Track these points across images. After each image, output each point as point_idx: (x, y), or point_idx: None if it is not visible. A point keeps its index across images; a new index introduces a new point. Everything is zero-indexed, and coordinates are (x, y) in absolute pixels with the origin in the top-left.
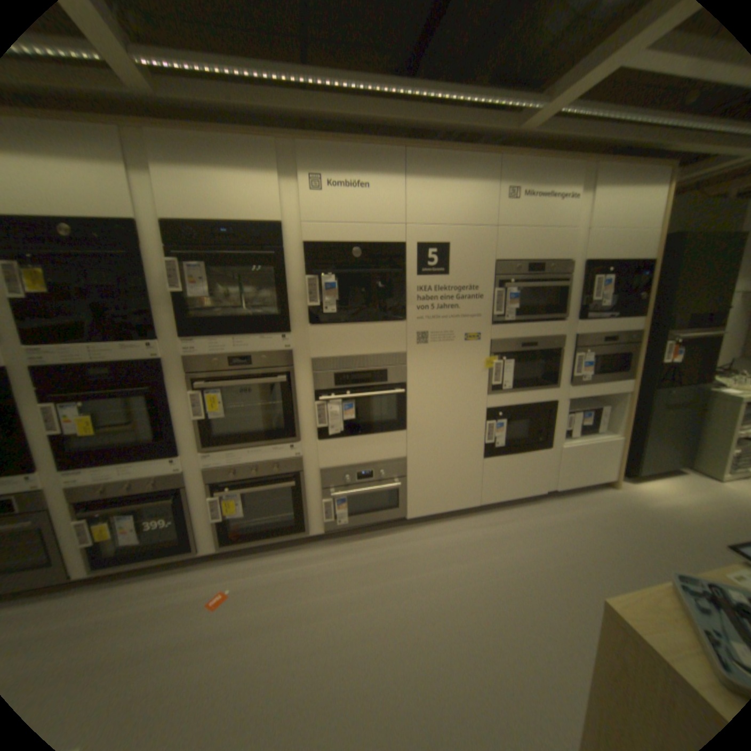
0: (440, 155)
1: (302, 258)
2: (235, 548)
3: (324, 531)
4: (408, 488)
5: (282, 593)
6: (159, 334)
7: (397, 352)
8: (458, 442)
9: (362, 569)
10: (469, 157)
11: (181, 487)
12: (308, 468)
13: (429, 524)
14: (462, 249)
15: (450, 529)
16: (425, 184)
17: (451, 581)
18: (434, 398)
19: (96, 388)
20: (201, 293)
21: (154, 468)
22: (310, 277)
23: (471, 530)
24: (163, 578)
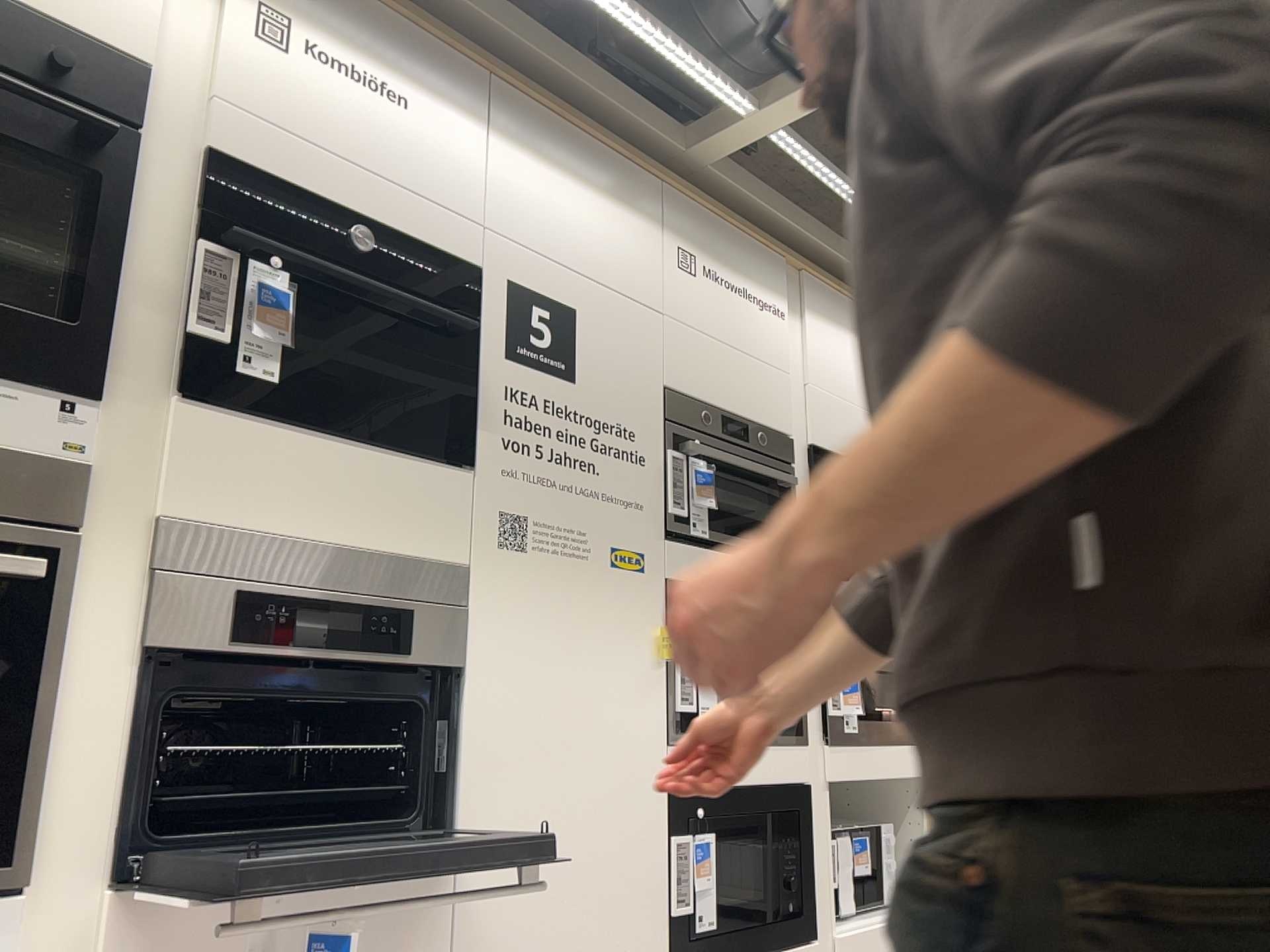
0: (558, 126)
1: (196, 191)
2: None
3: None
4: None
5: None
6: None
7: (440, 566)
8: (604, 913)
9: None
10: (610, 158)
11: None
12: None
13: None
14: (601, 332)
15: None
16: (529, 163)
17: None
18: (540, 739)
19: None
20: None
21: None
22: (219, 247)
23: None
24: None
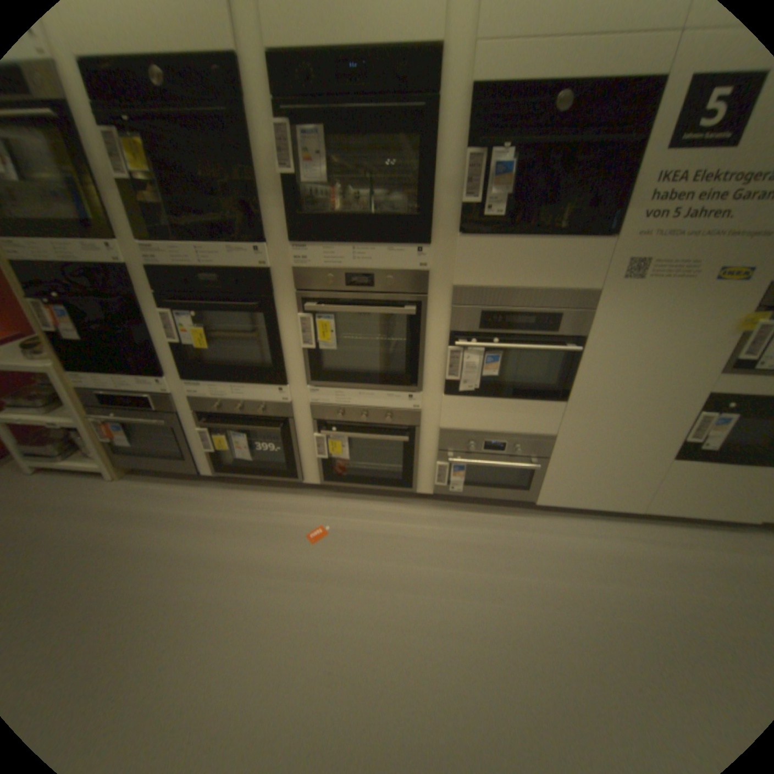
0: None
1: (467, 115)
2: (339, 485)
3: (433, 493)
4: (548, 472)
5: (381, 547)
6: (268, 235)
7: (586, 288)
8: (642, 432)
9: (472, 549)
10: None
11: (289, 417)
12: (426, 424)
13: (564, 516)
14: None
15: (593, 531)
16: None
17: (587, 602)
18: (626, 366)
19: (206, 297)
20: (319, 176)
21: (264, 392)
22: (475, 150)
23: (623, 541)
24: (273, 494)
